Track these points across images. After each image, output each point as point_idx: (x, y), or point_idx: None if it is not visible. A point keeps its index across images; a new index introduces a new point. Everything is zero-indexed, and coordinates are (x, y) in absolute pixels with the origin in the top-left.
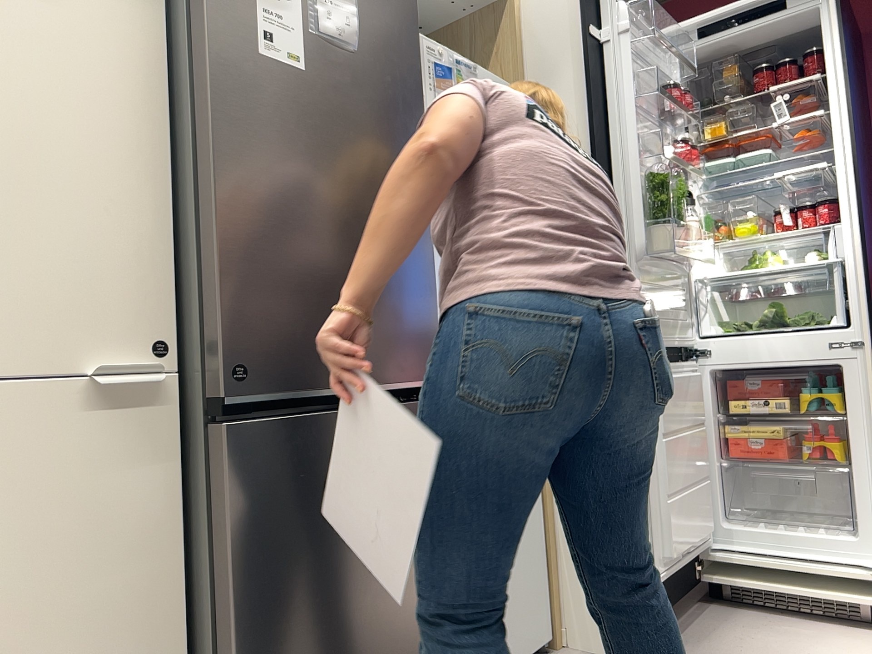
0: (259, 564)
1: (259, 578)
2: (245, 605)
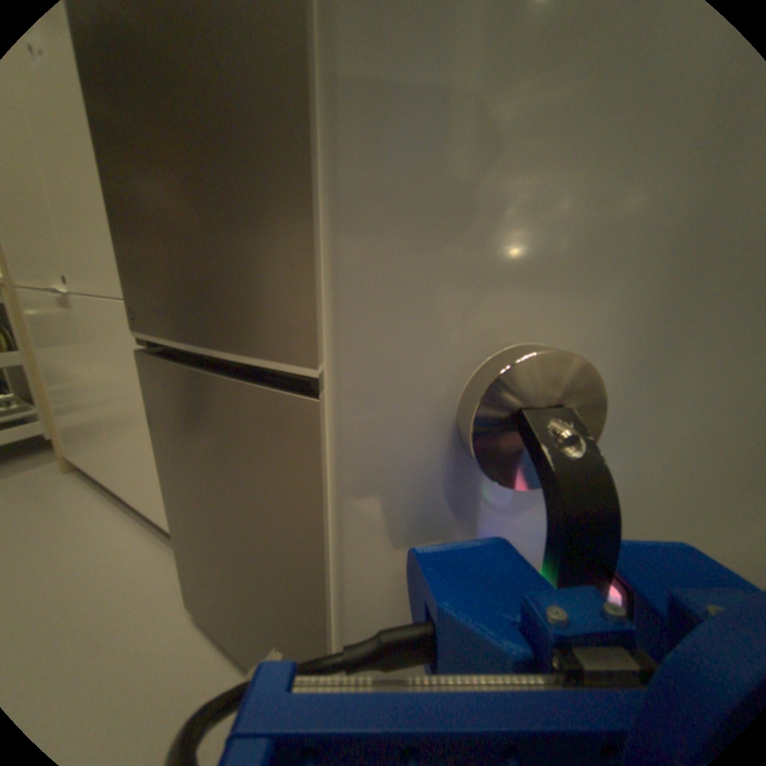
0: (164, 455)
1: (165, 464)
2: (162, 473)
